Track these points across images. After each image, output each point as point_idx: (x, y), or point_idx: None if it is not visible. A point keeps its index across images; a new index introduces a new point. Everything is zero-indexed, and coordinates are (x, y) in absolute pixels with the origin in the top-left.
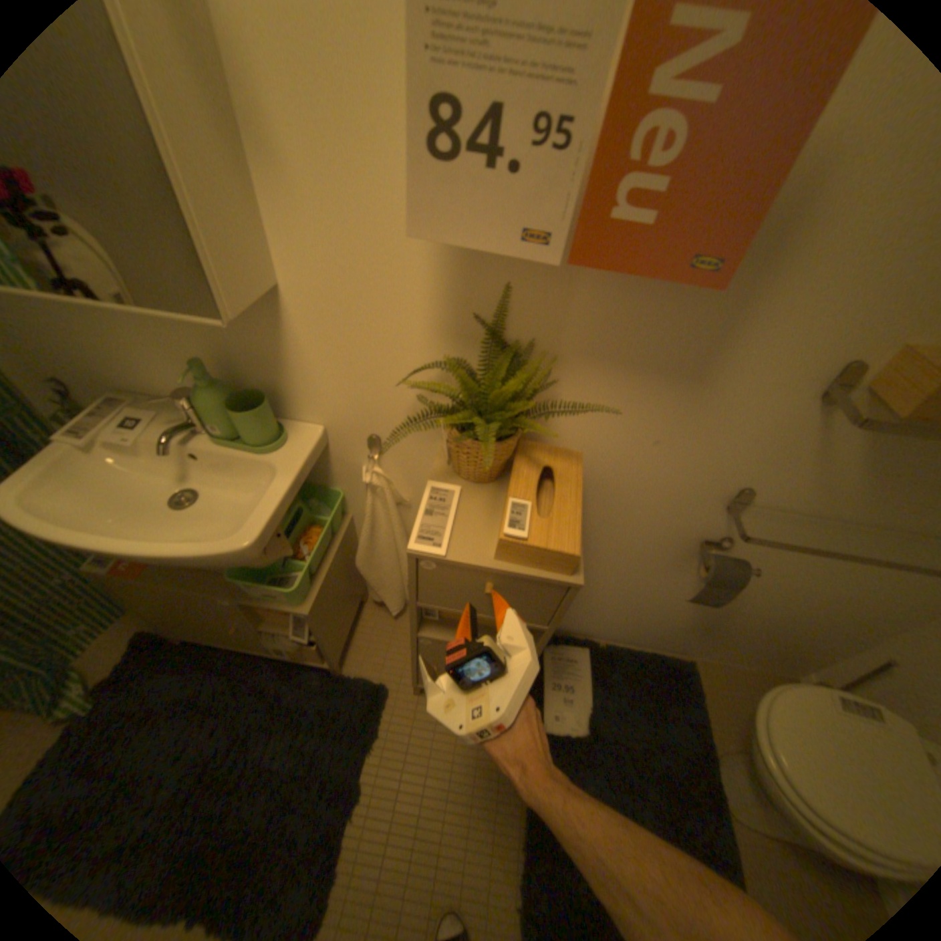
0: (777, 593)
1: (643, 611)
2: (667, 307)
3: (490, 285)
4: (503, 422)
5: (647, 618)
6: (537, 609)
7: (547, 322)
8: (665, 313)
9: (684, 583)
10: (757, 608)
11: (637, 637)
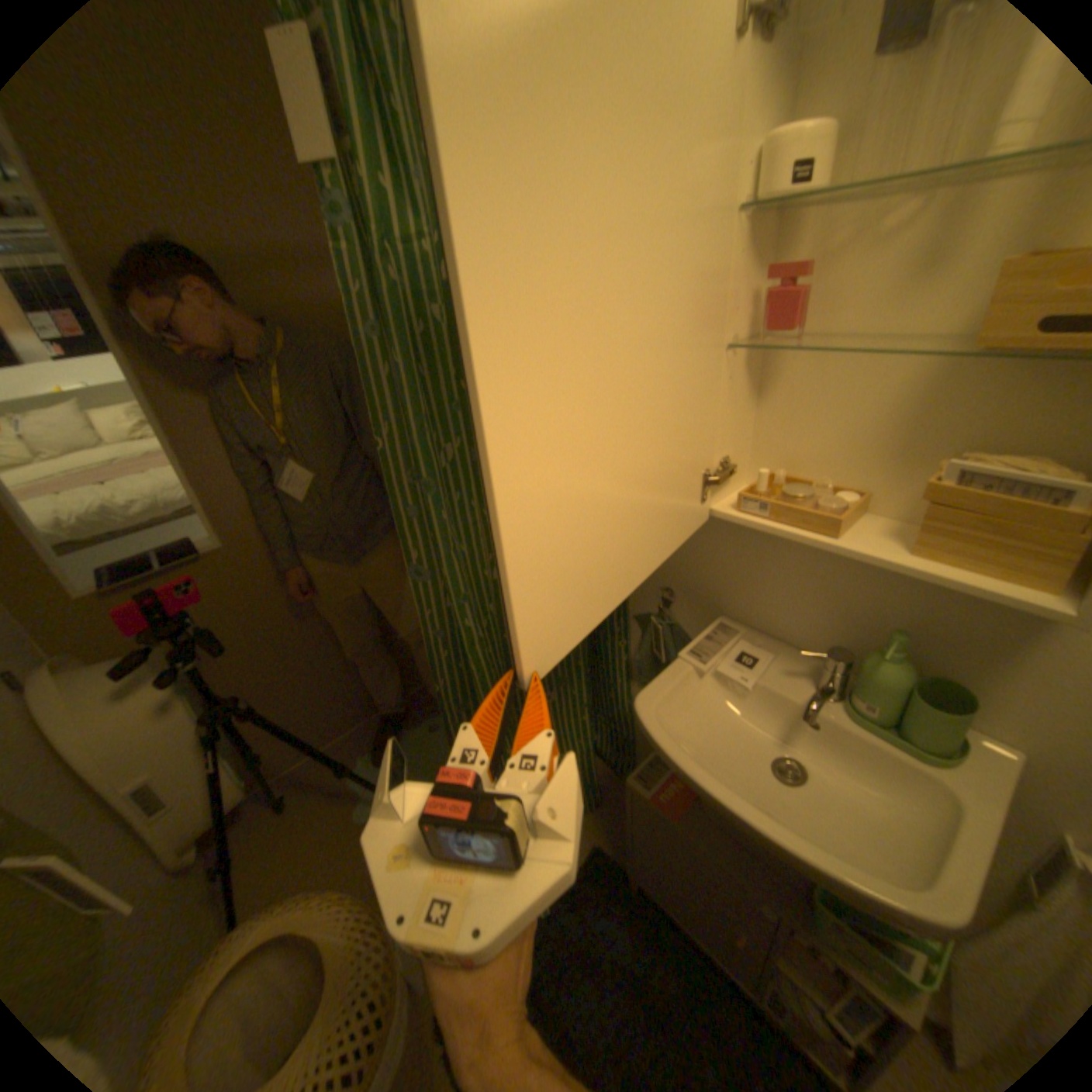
0: None
1: None
2: None
3: None
4: None
5: None
6: None
7: None
8: None
9: None
10: None
11: None
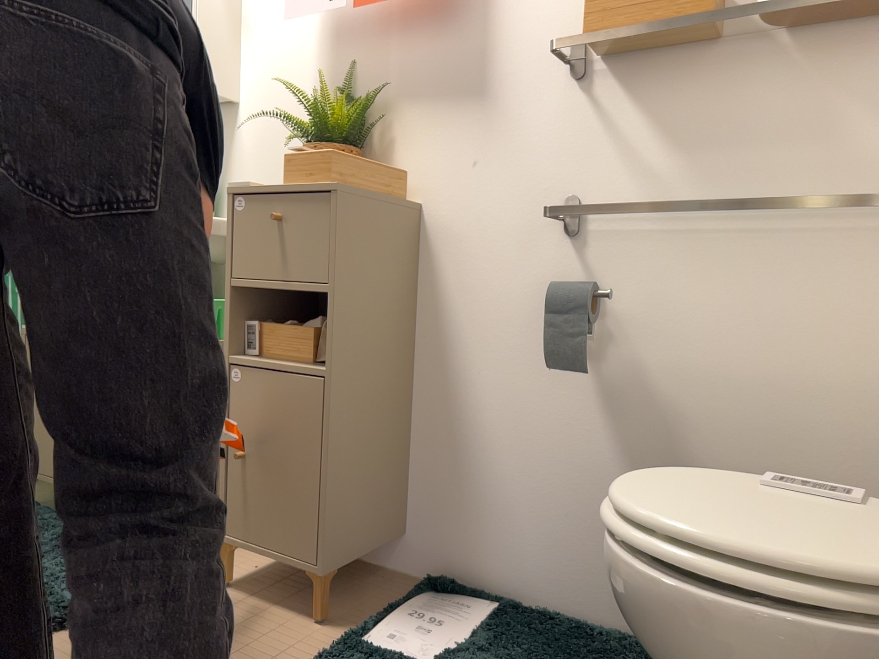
0: (714, 396)
1: (562, 491)
2: (443, 47)
3: (344, 66)
4: (339, 143)
5: (573, 512)
6: (315, 252)
7: (377, 81)
8: (442, 51)
9: (580, 392)
10: (711, 446)
11: (581, 587)
